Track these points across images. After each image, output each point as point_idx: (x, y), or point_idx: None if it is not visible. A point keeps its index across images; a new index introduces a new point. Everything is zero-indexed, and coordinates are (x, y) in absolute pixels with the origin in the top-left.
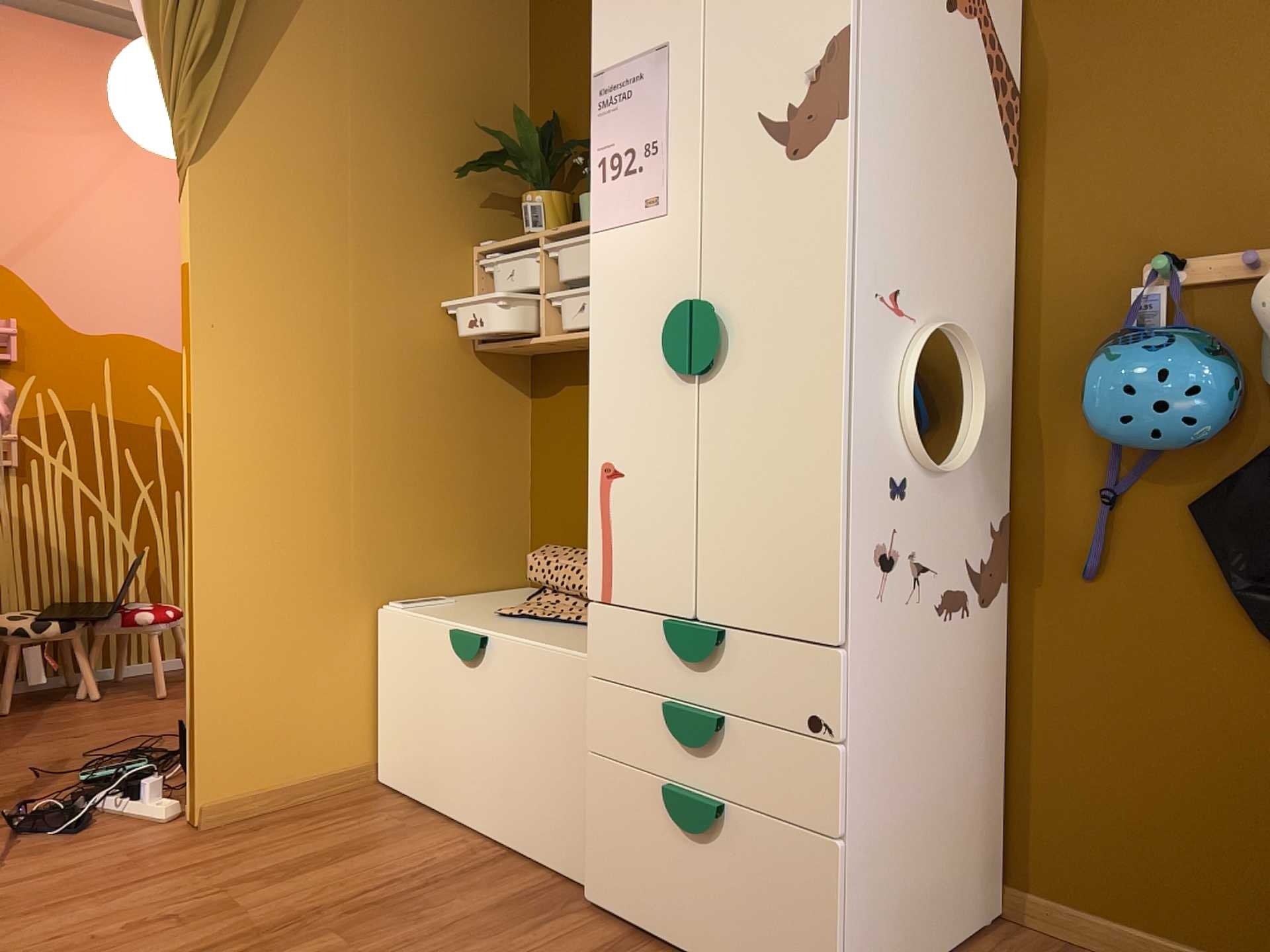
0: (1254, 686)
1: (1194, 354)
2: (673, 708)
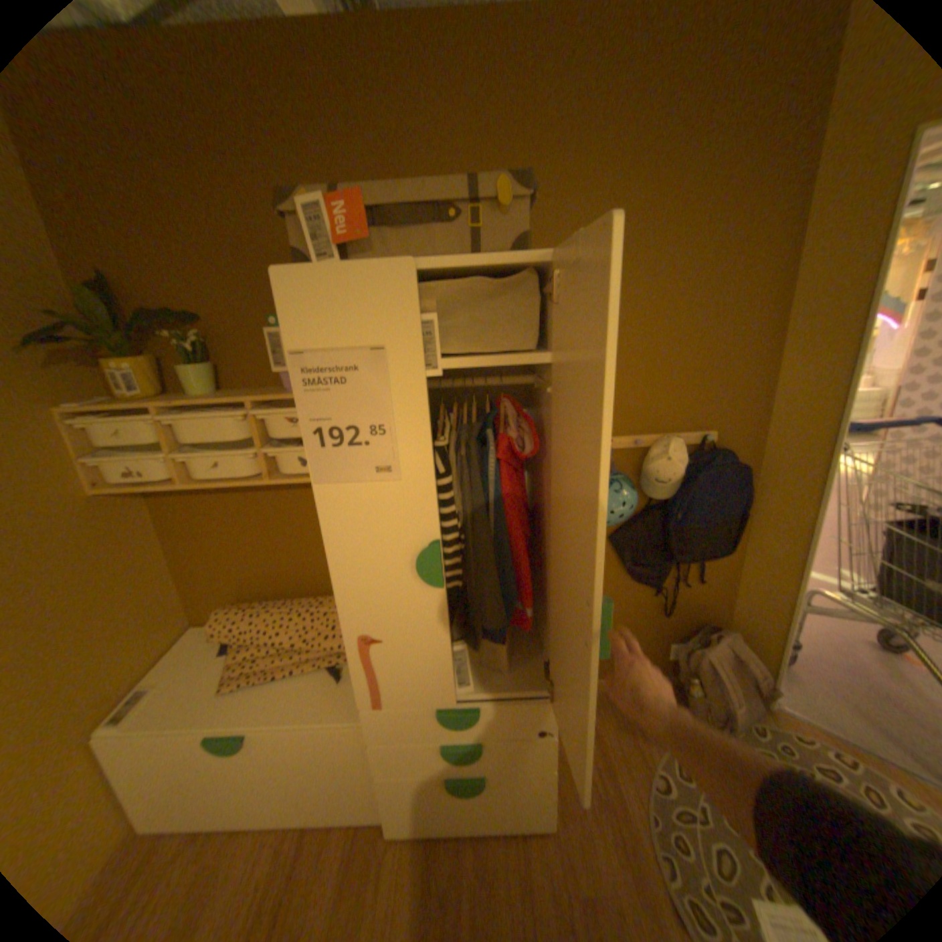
0: (626, 595)
1: (629, 491)
2: (448, 752)
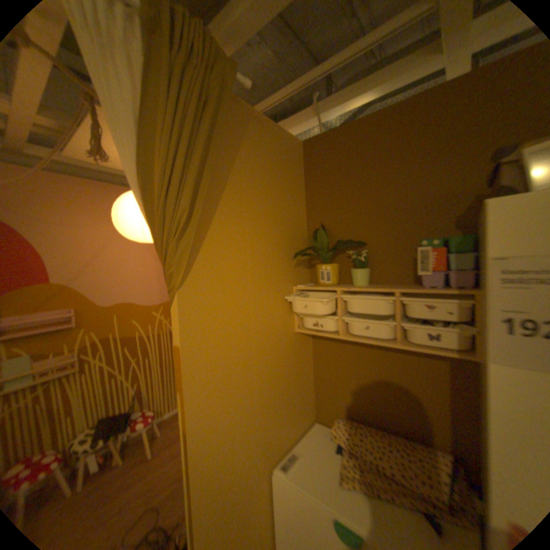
0: None
1: None
2: None
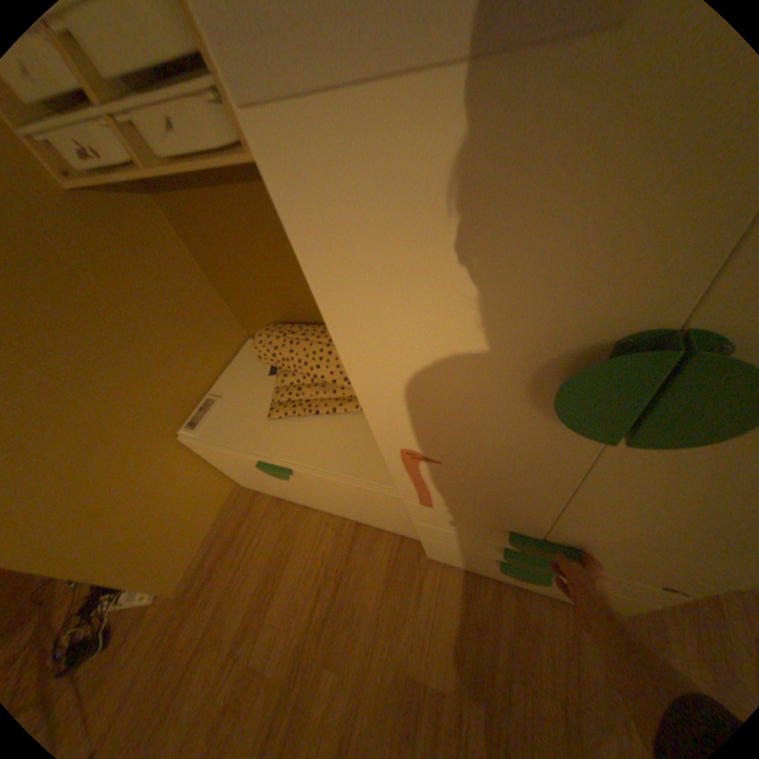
0: None
1: None
2: (515, 559)
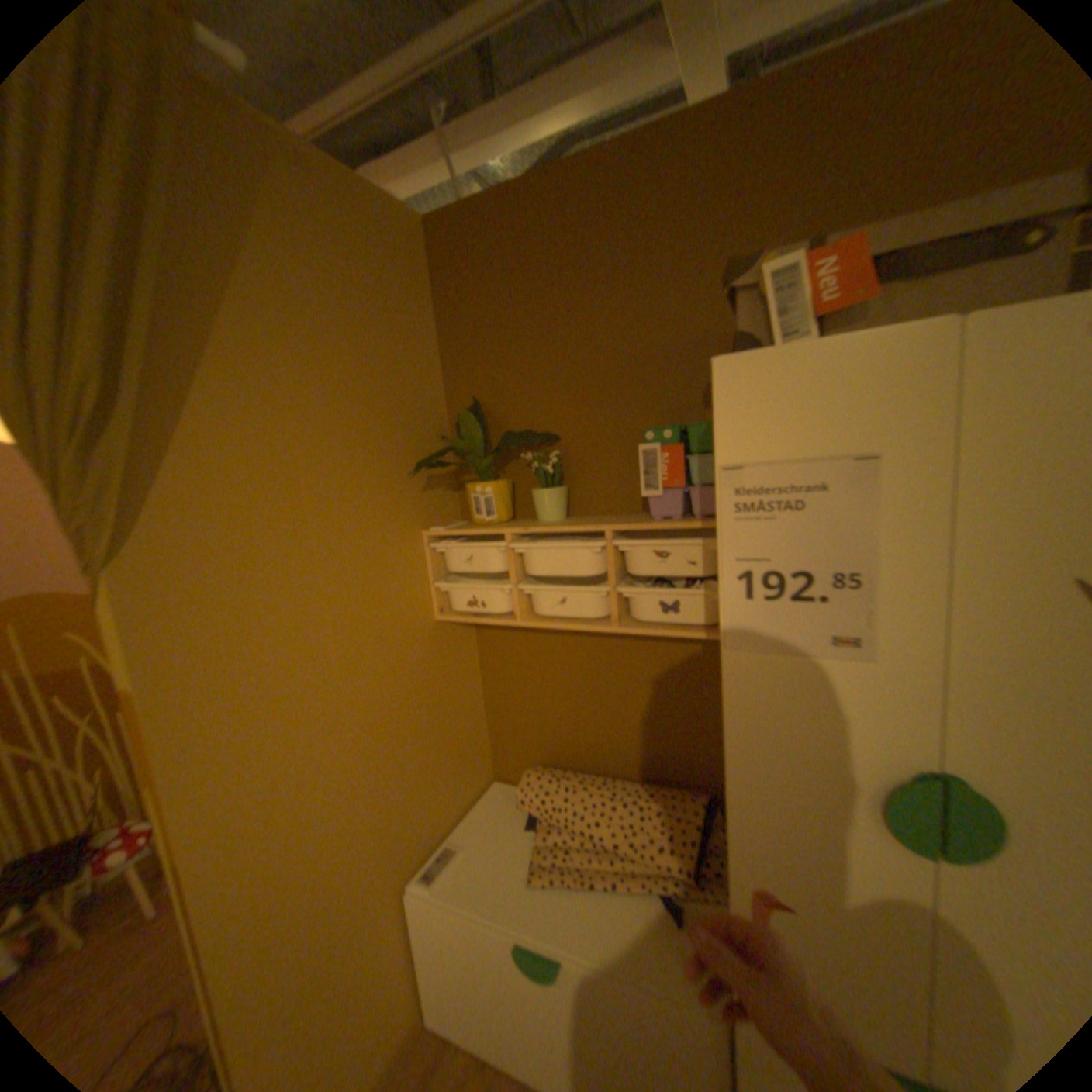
0: None
1: None
2: None
